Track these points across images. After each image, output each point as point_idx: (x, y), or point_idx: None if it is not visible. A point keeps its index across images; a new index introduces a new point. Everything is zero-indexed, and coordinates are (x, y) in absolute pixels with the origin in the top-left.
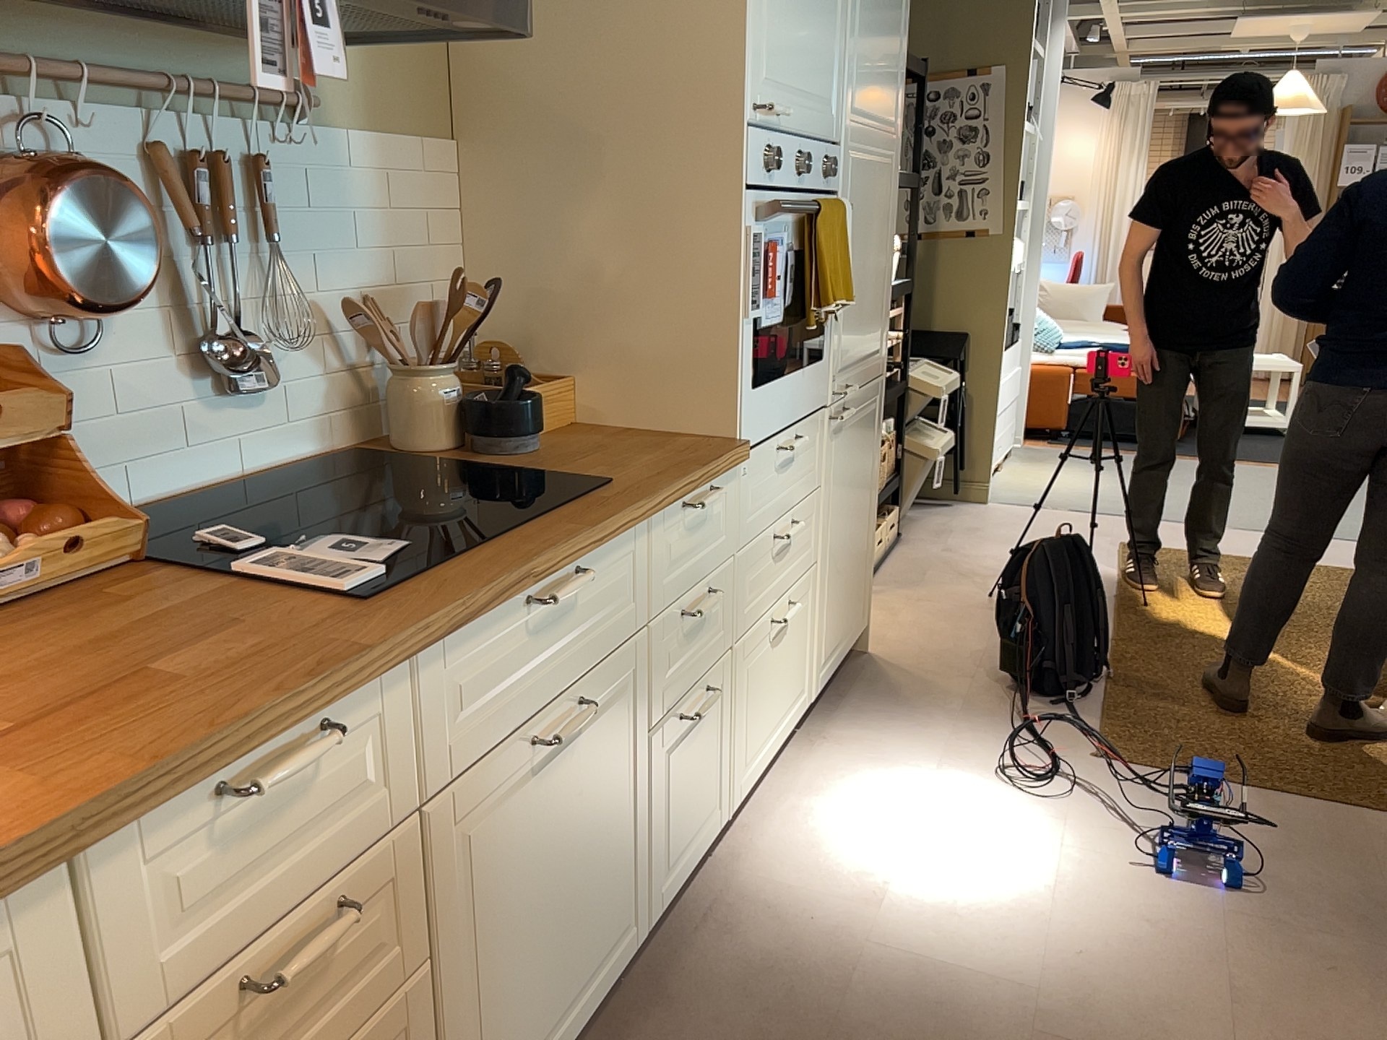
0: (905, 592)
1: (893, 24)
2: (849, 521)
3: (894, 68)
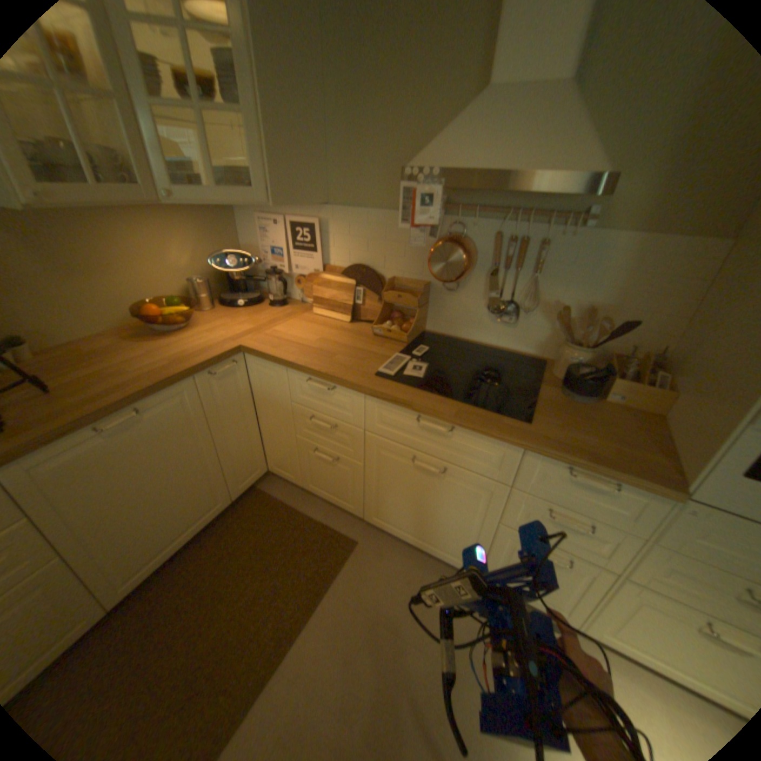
0: None
1: None
2: None
3: None
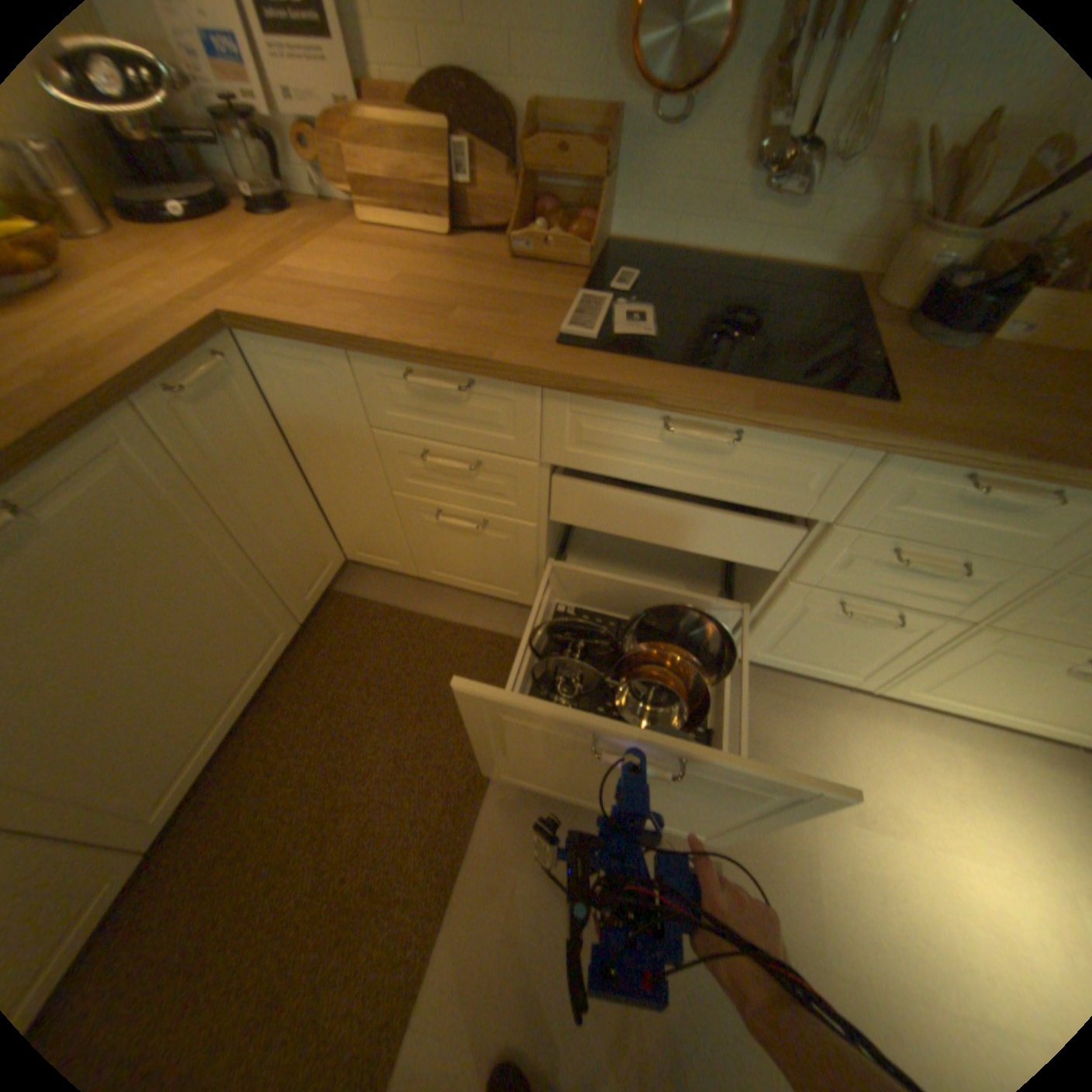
0: None
1: None
2: None
3: None
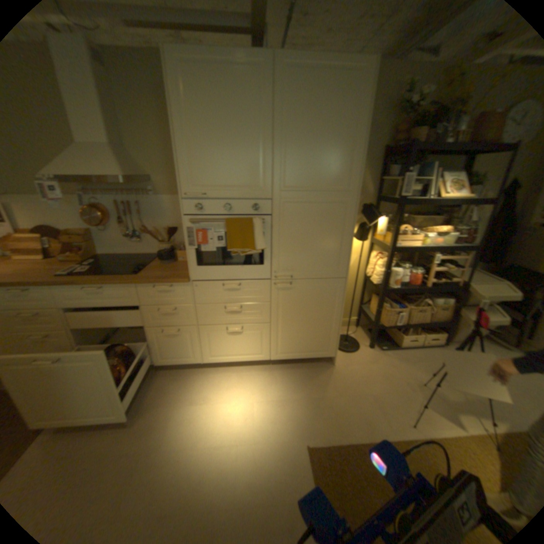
0: (395, 362)
1: (341, 145)
2: (303, 319)
3: (345, 162)
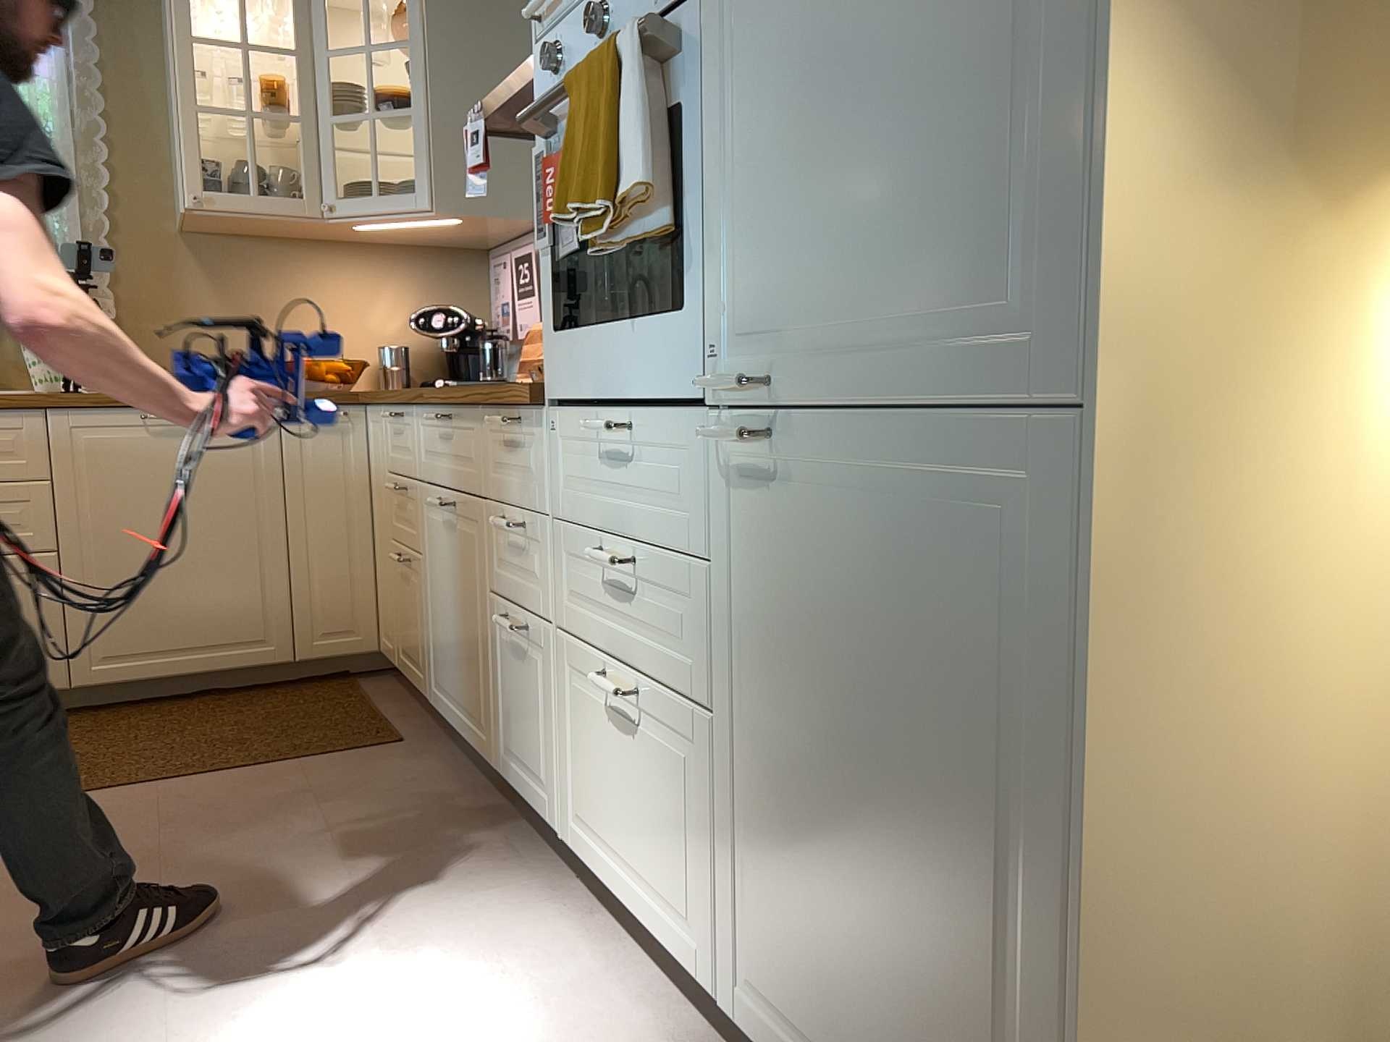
0: None
1: None
2: (849, 773)
3: None
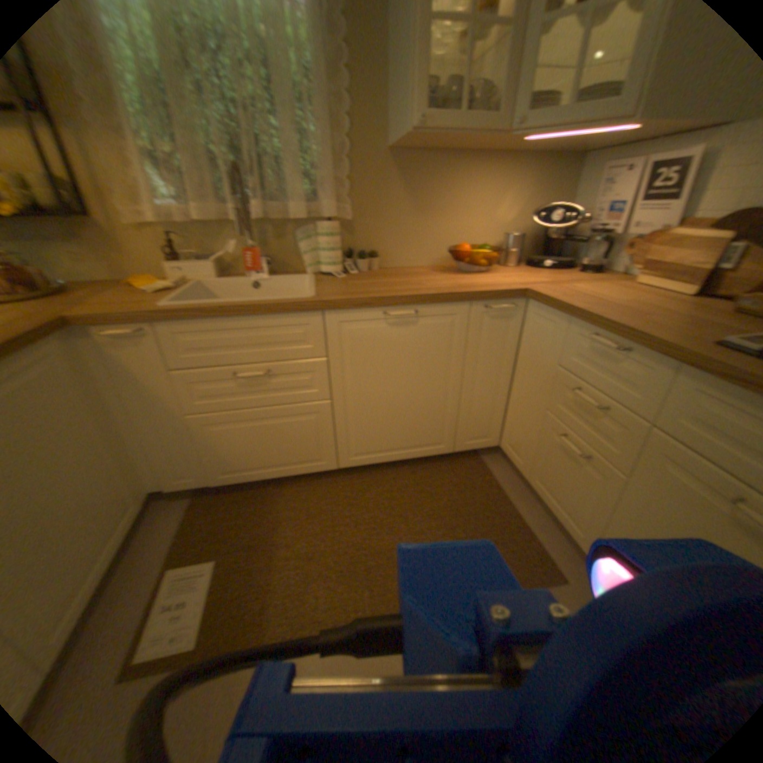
0: None
1: None
2: None
3: None
